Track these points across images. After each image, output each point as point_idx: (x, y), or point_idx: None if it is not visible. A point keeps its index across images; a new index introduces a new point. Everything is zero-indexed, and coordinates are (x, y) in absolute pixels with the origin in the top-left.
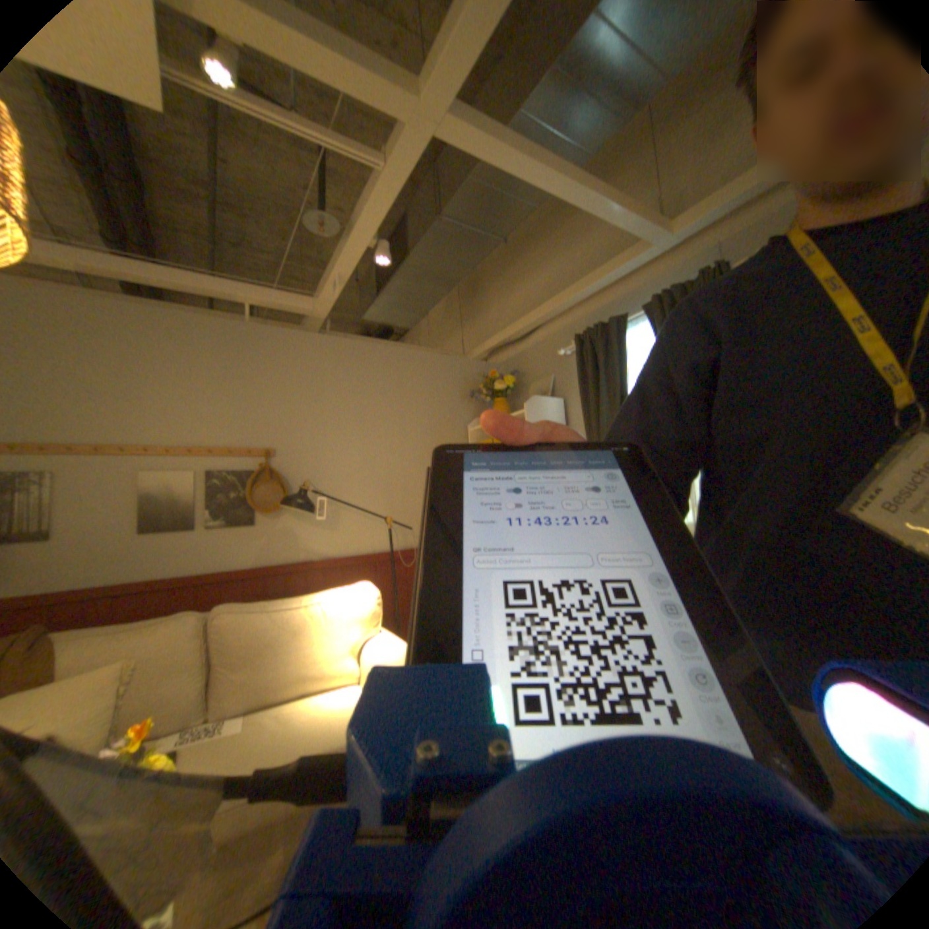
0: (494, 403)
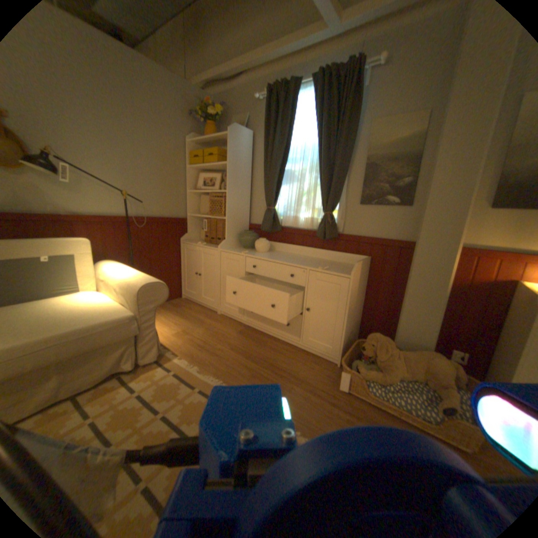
0: (206, 125)
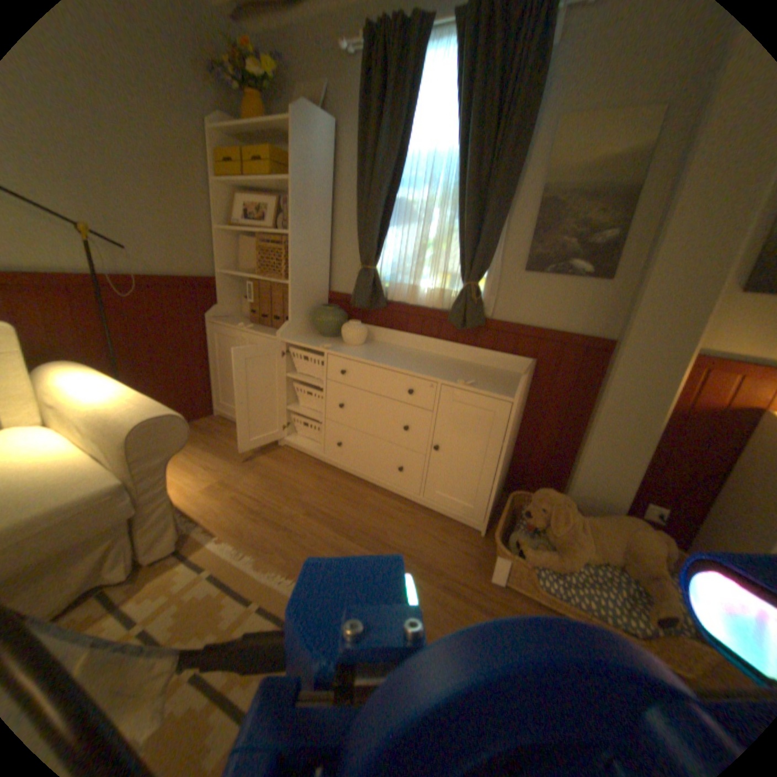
0: (243, 98)
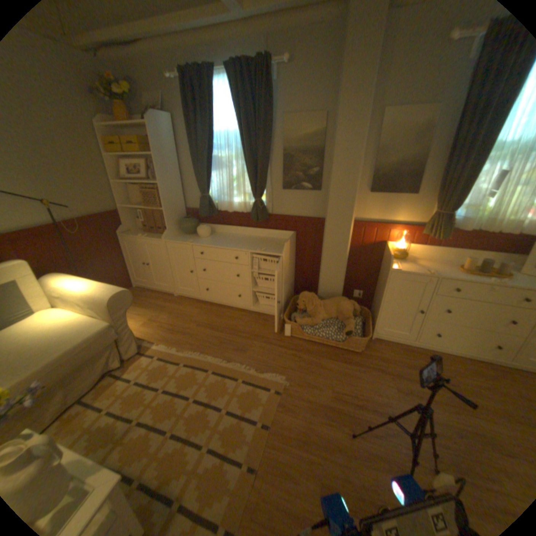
0: (111, 101)
